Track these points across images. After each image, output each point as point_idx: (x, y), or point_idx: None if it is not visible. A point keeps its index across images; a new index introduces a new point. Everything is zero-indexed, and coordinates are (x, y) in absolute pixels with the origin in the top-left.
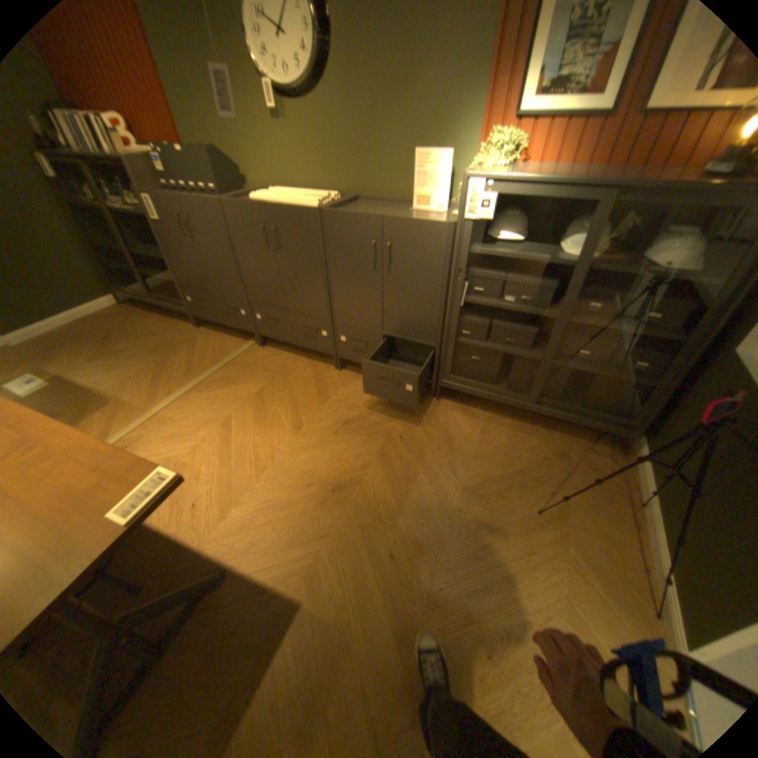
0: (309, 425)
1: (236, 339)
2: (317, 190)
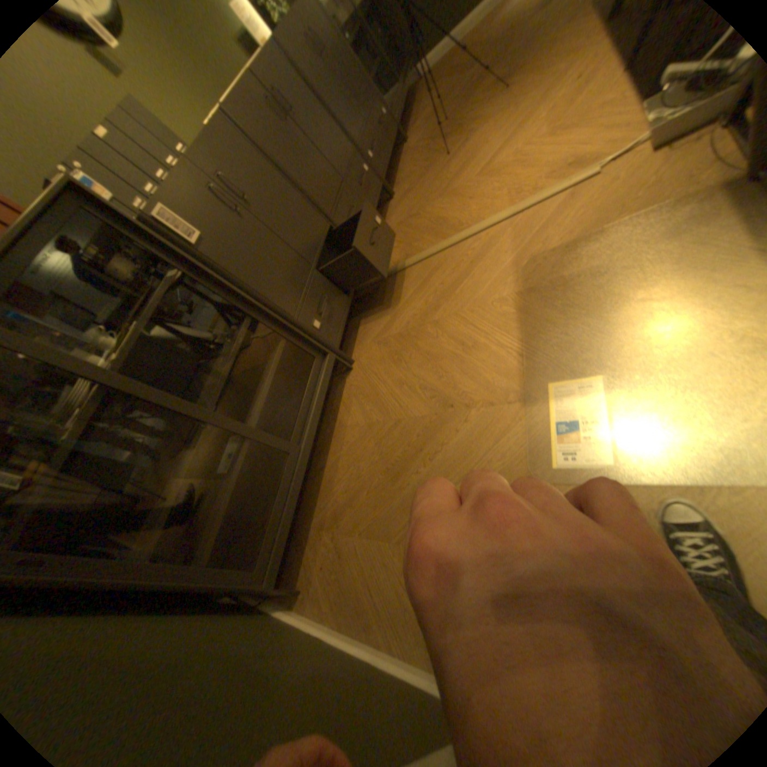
0: (461, 138)
1: (369, 301)
2: None
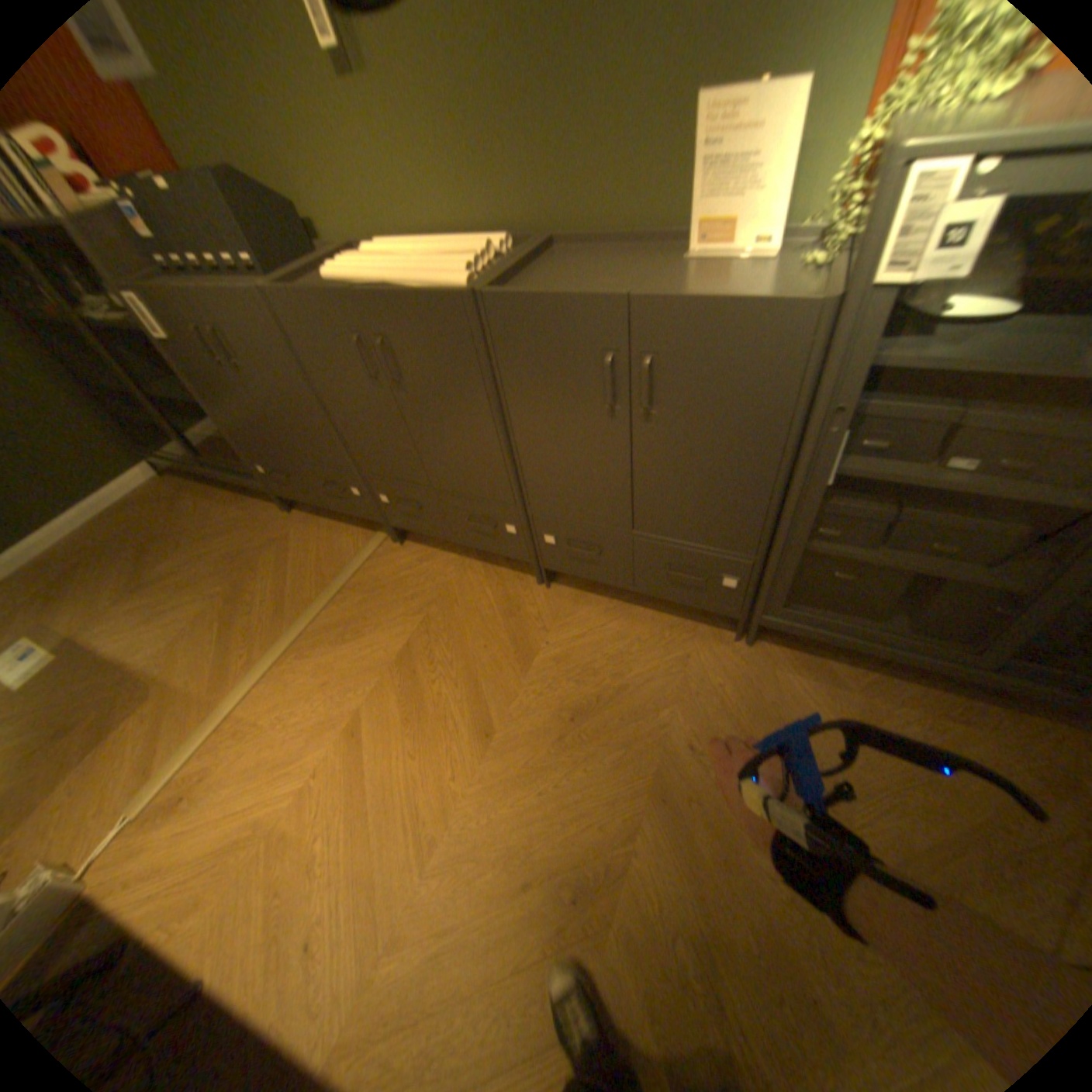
0: (504, 725)
1: (353, 530)
2: (459, 232)
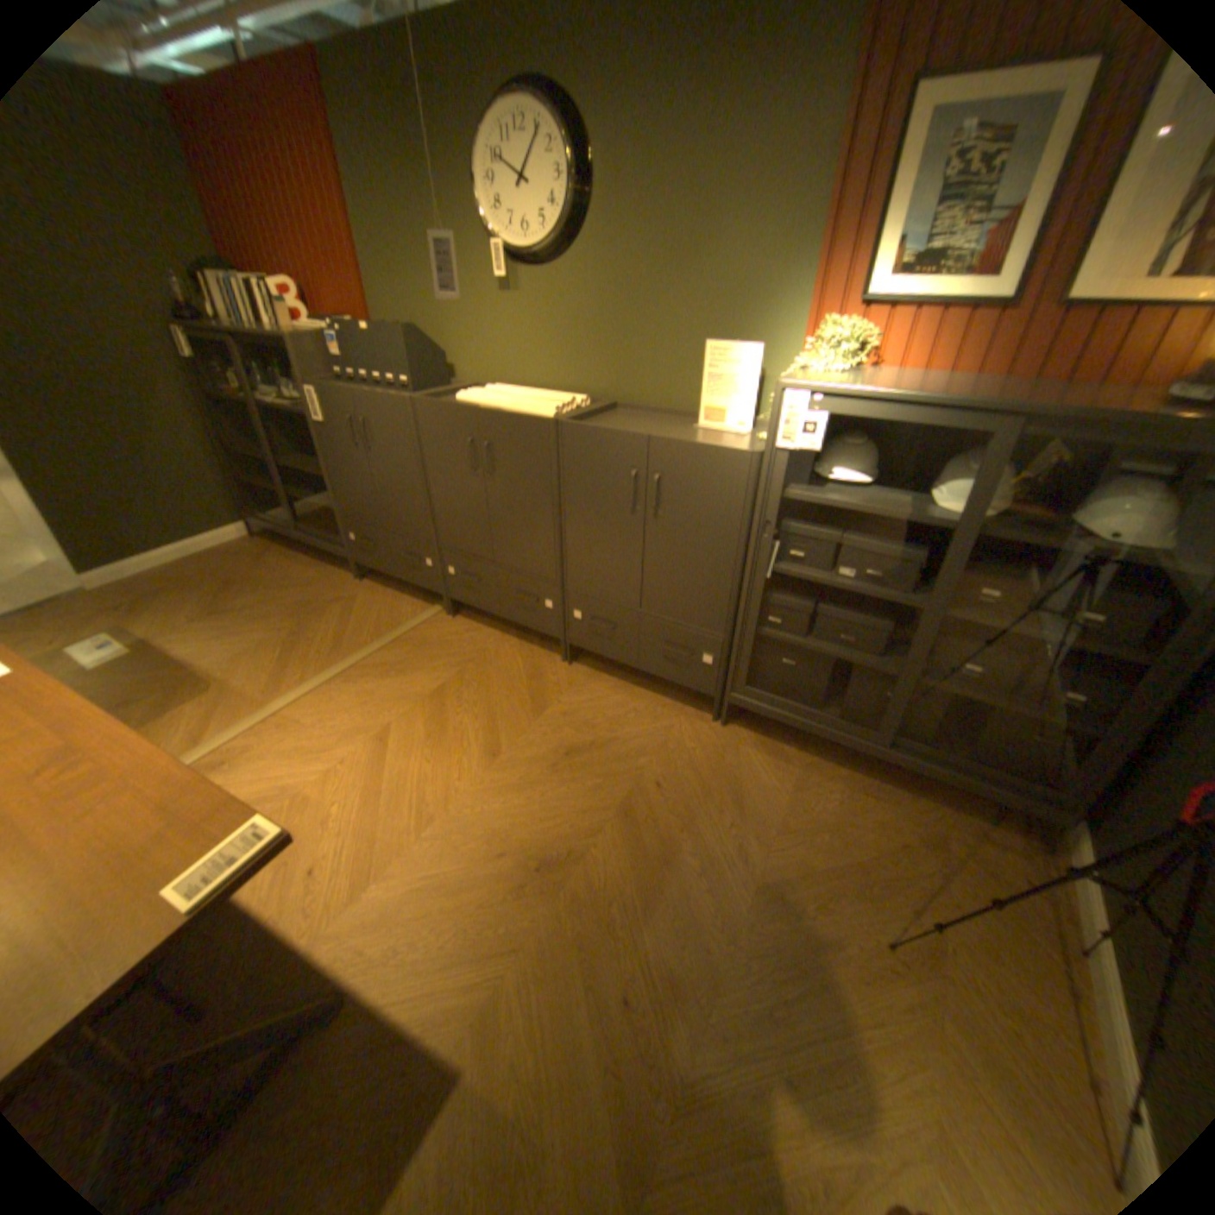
0: (510, 751)
1: (414, 601)
2: (556, 390)
